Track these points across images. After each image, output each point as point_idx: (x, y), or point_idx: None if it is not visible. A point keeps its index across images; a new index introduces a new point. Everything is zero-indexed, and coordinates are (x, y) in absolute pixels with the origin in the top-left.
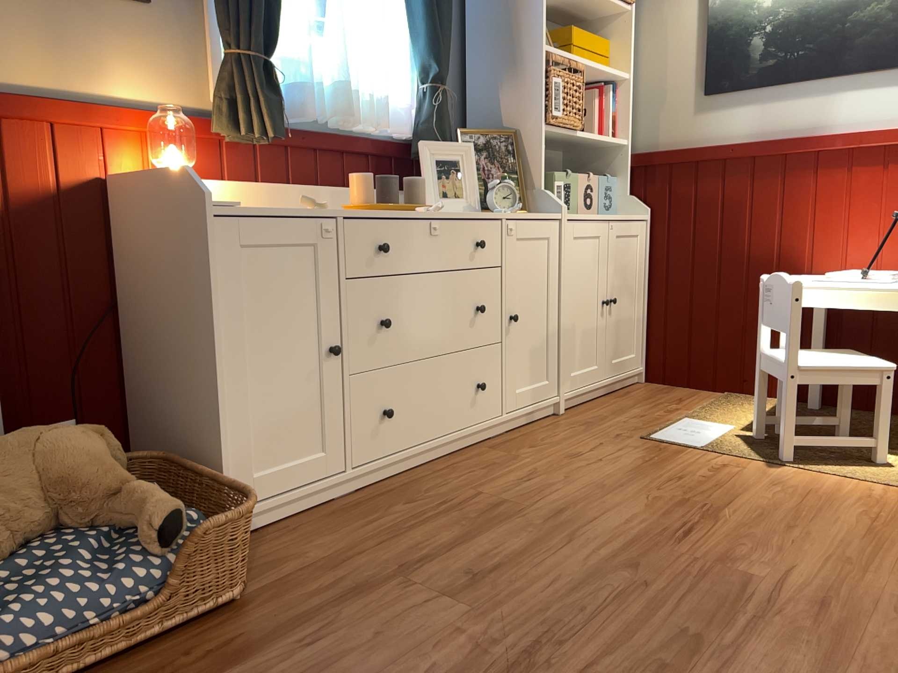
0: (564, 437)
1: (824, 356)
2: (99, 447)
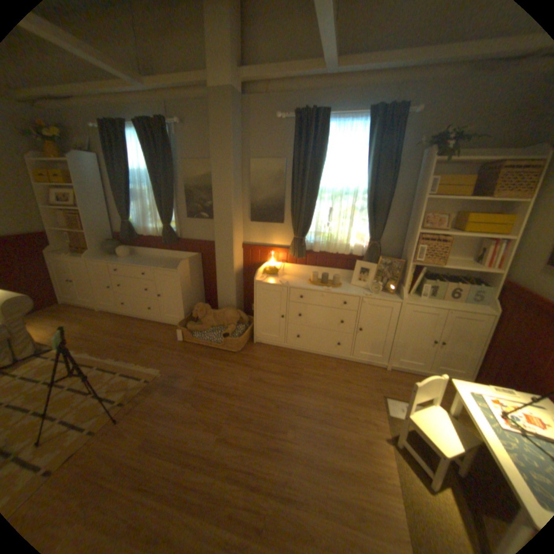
0: (364, 376)
1: (445, 429)
2: (235, 316)
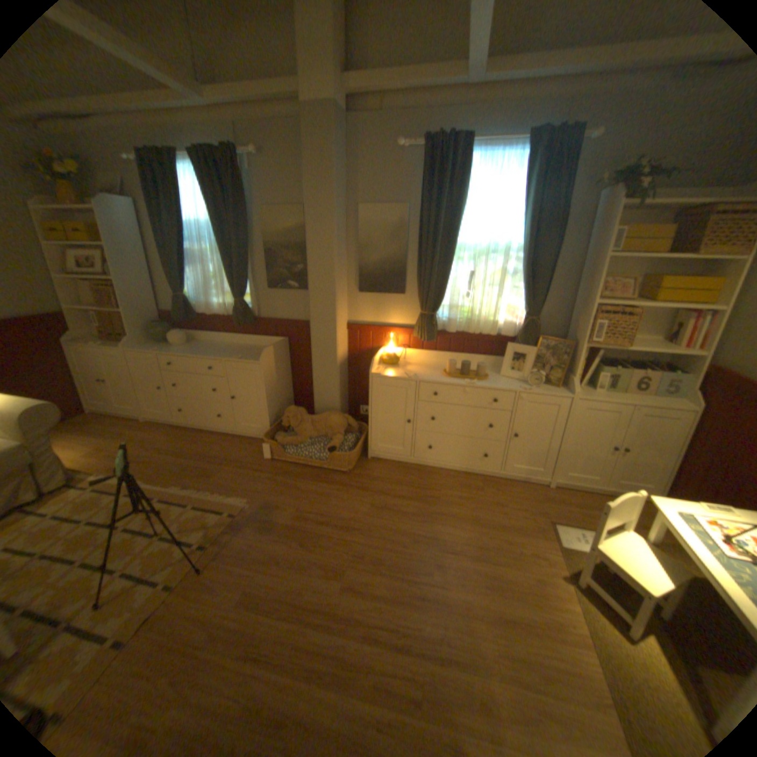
0: (521, 497)
1: (645, 561)
2: (341, 423)
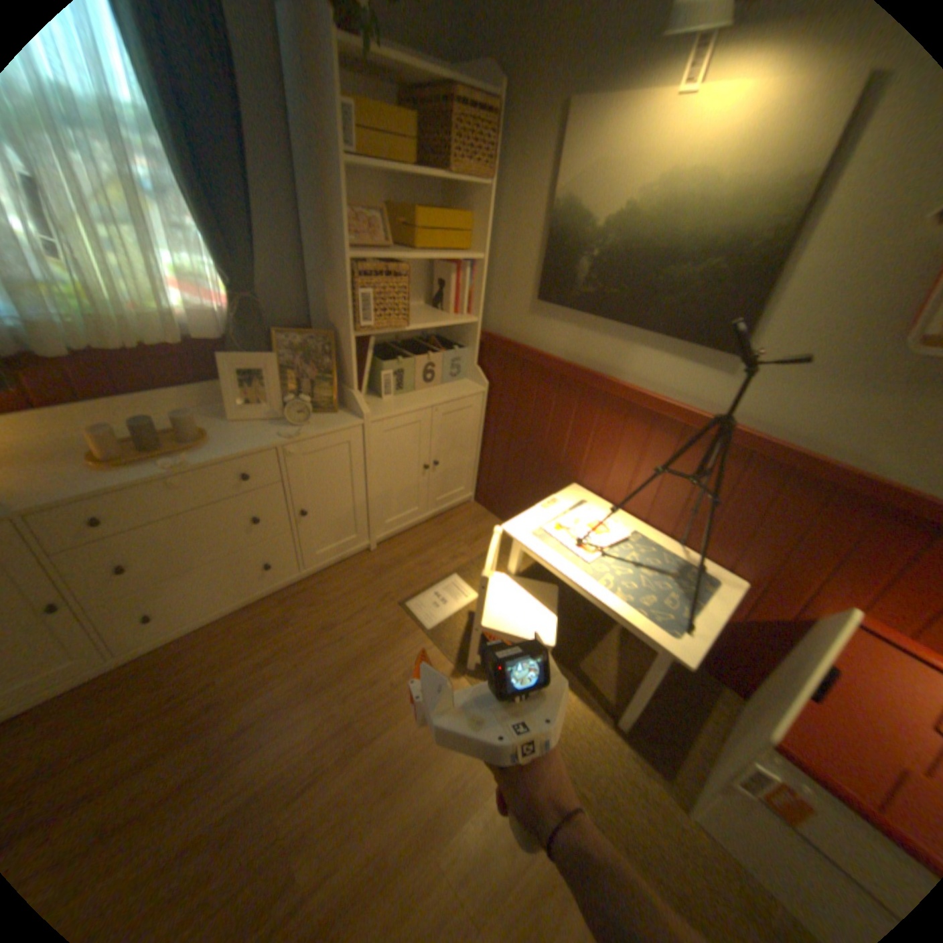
0: (345, 591)
1: (520, 604)
2: None
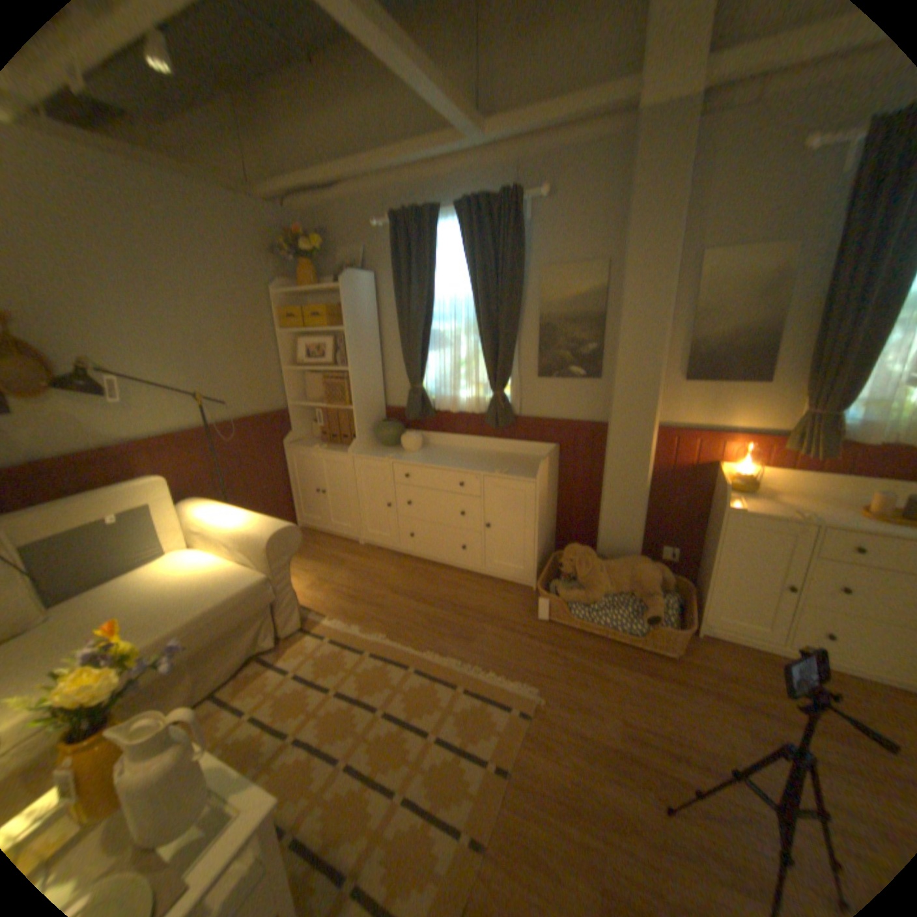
0: None
1: None
2: (657, 576)
